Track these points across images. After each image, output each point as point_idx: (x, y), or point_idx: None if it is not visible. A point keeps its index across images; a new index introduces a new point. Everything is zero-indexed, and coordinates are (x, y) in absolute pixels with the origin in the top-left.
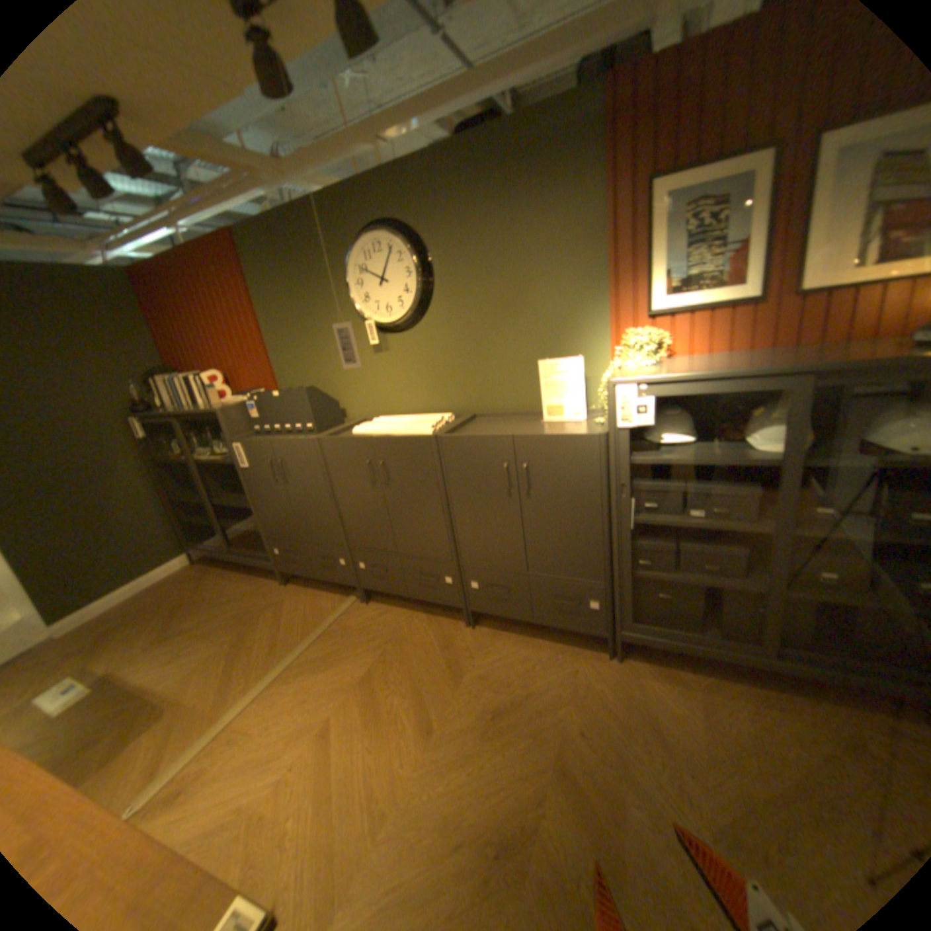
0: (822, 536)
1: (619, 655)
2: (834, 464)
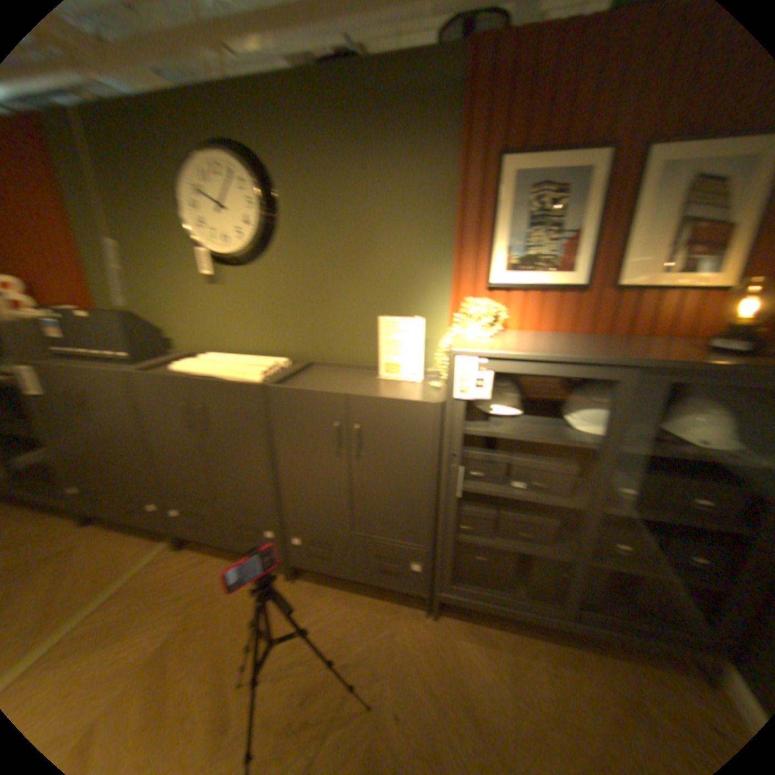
0: (624, 512)
1: (434, 612)
2: (642, 450)
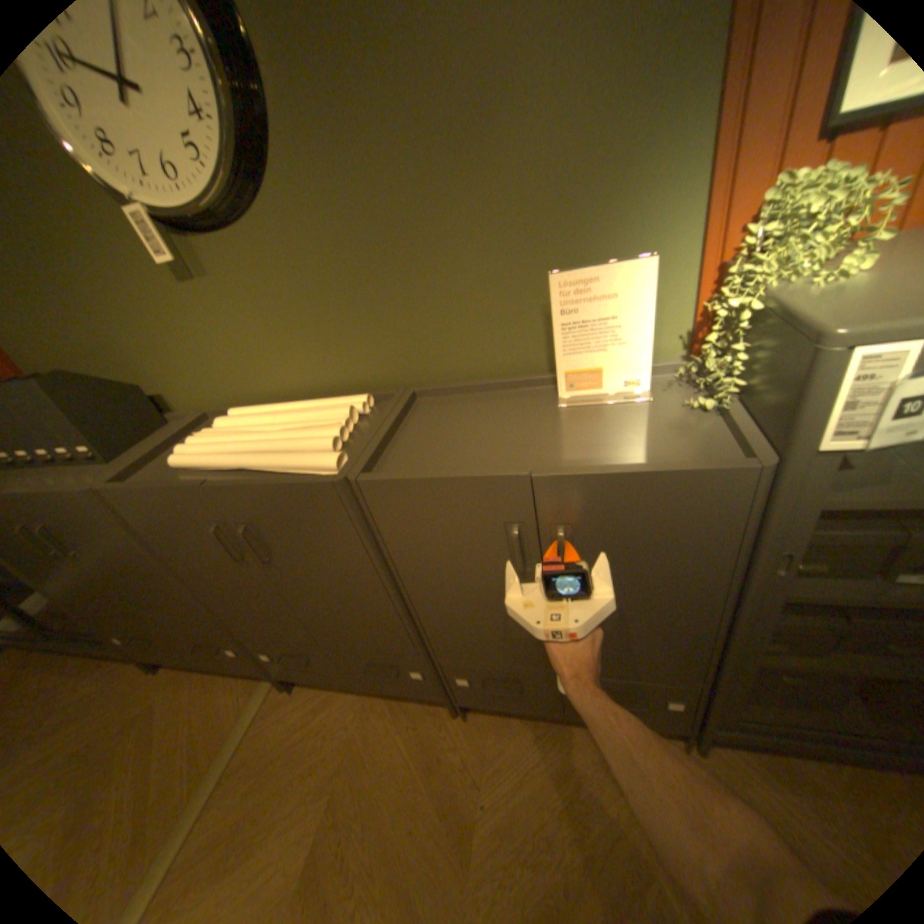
0: None
1: (705, 752)
2: None
